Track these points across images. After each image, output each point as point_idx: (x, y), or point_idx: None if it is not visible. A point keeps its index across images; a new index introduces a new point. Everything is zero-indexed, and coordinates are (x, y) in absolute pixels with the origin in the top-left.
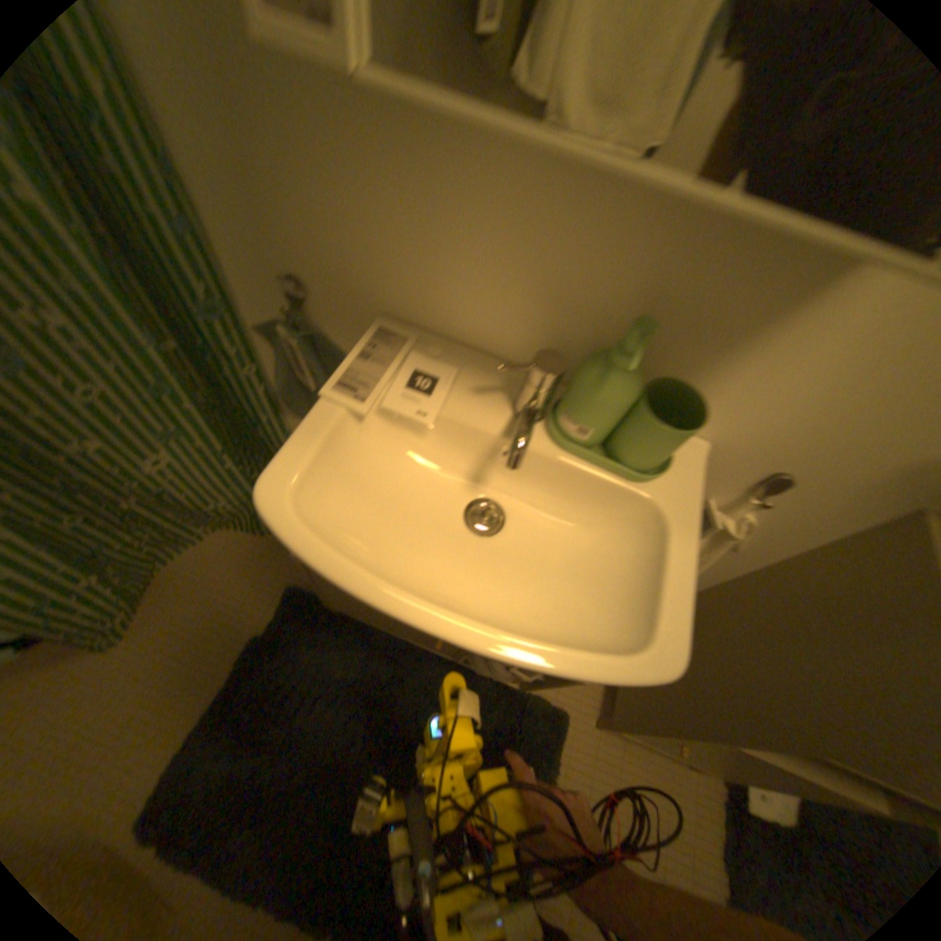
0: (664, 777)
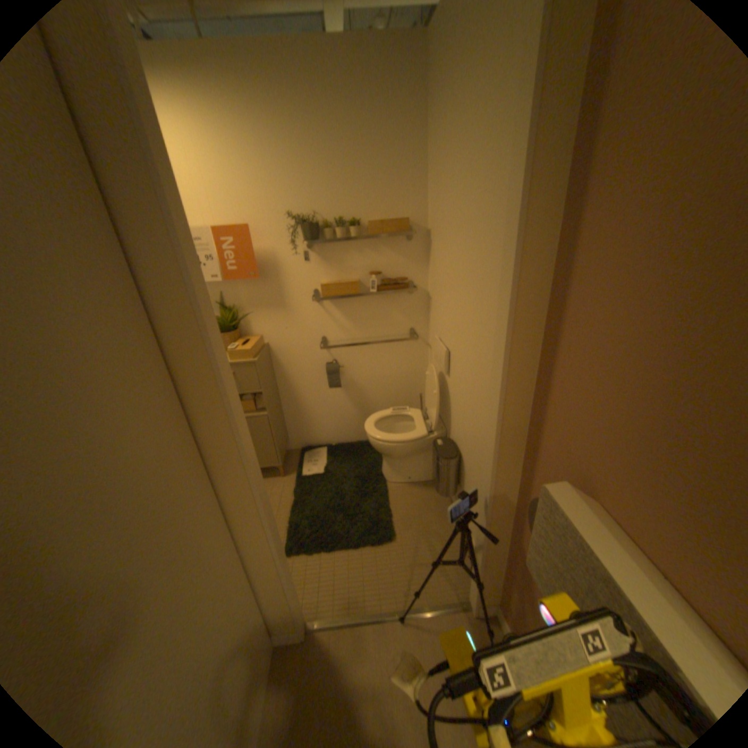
0: (270, 483)
